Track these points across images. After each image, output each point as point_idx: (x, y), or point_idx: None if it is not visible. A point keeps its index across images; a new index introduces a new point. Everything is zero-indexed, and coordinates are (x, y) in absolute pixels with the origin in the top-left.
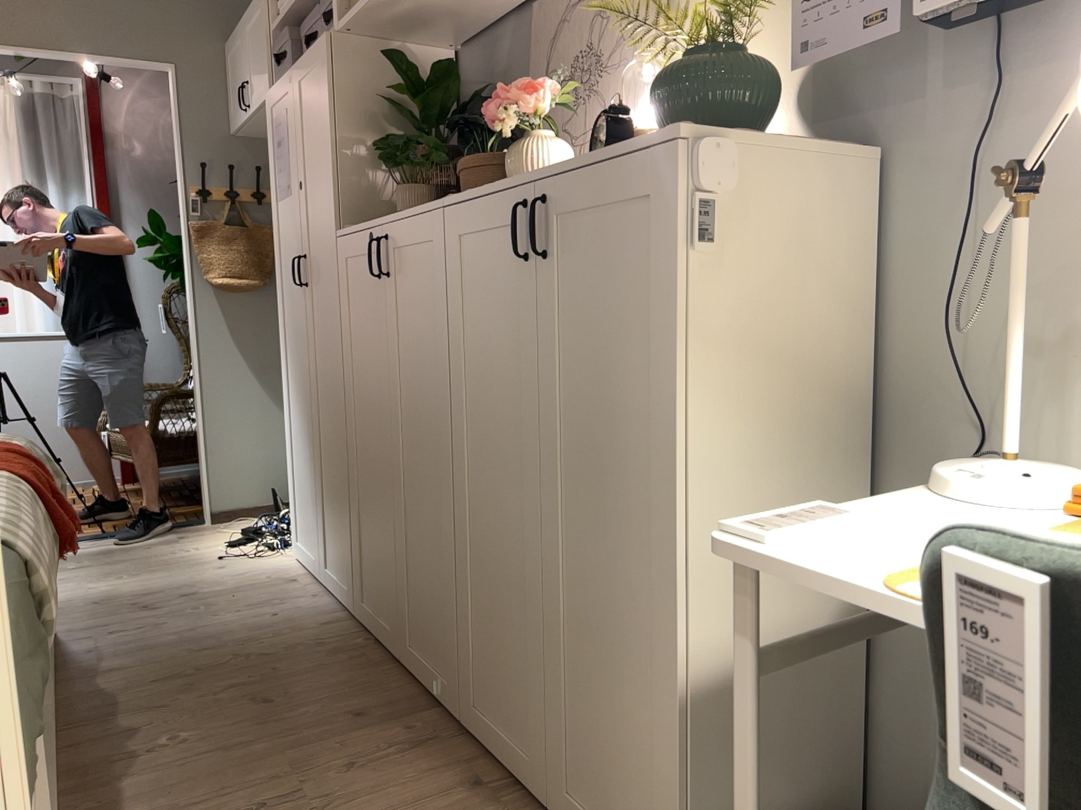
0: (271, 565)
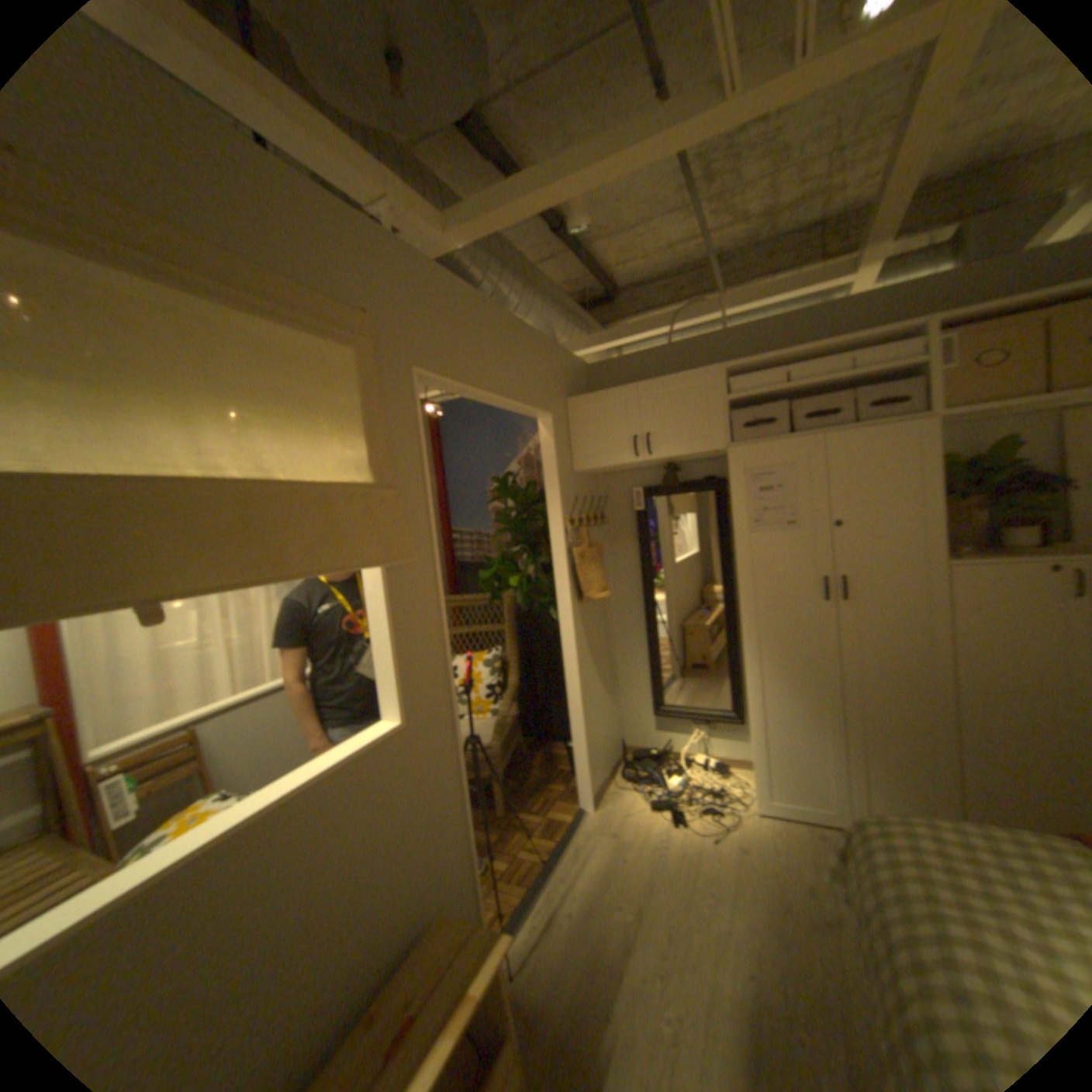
0: (765, 833)
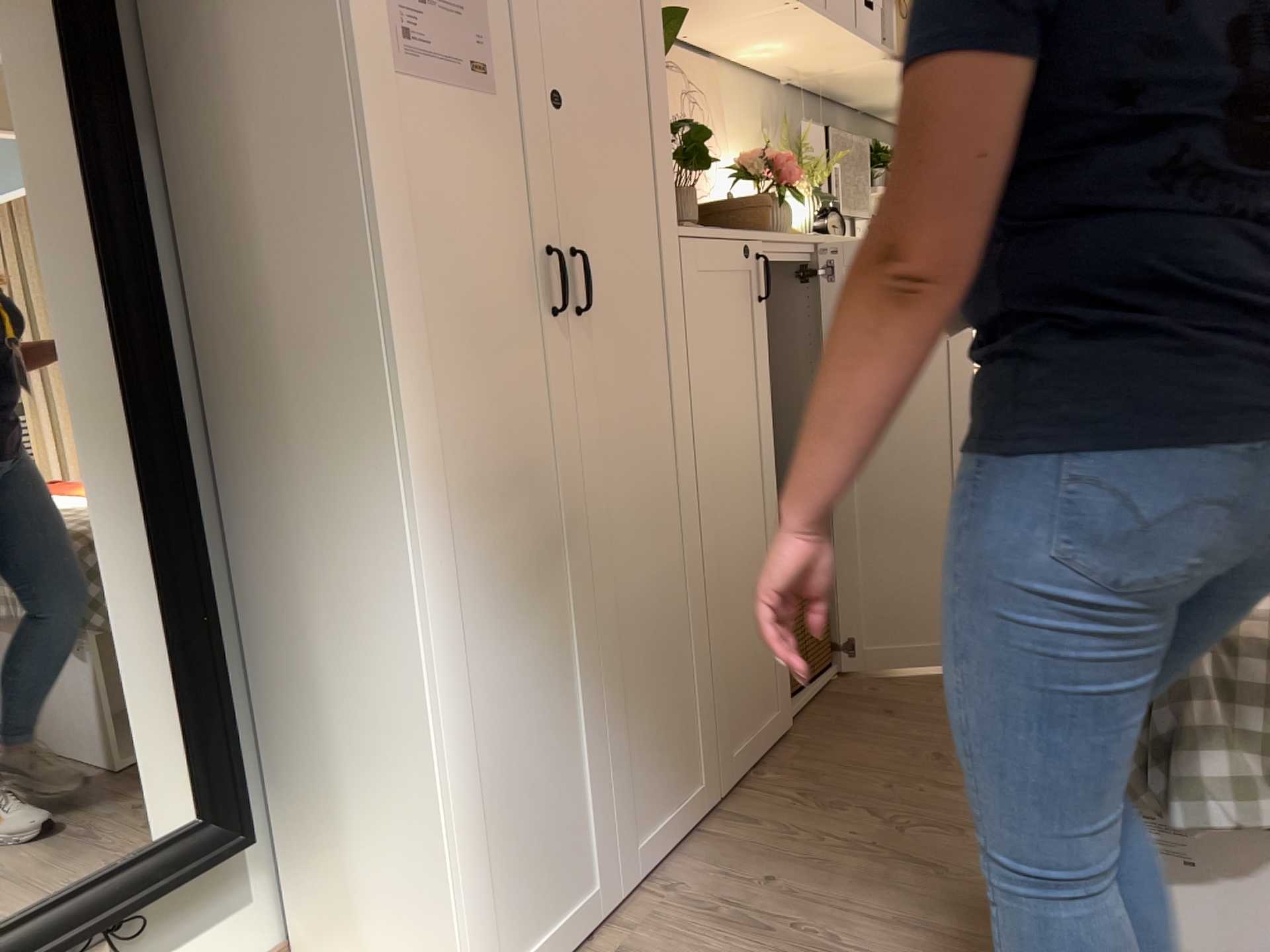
0: None
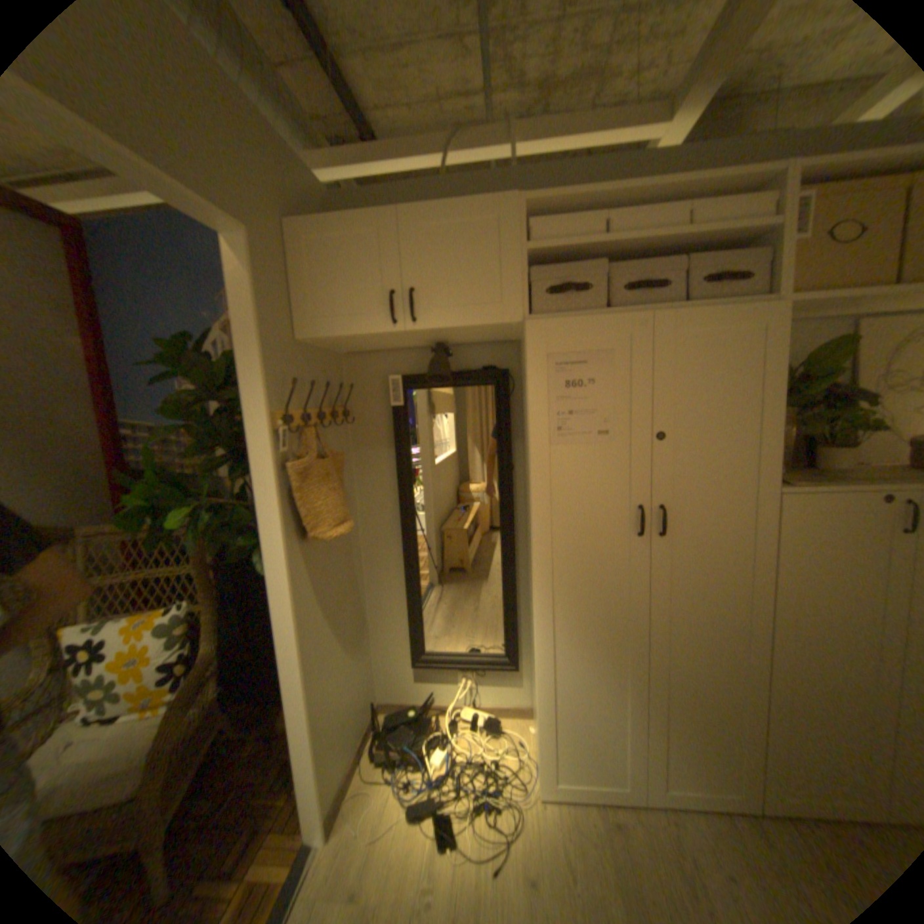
0: (553, 831)
